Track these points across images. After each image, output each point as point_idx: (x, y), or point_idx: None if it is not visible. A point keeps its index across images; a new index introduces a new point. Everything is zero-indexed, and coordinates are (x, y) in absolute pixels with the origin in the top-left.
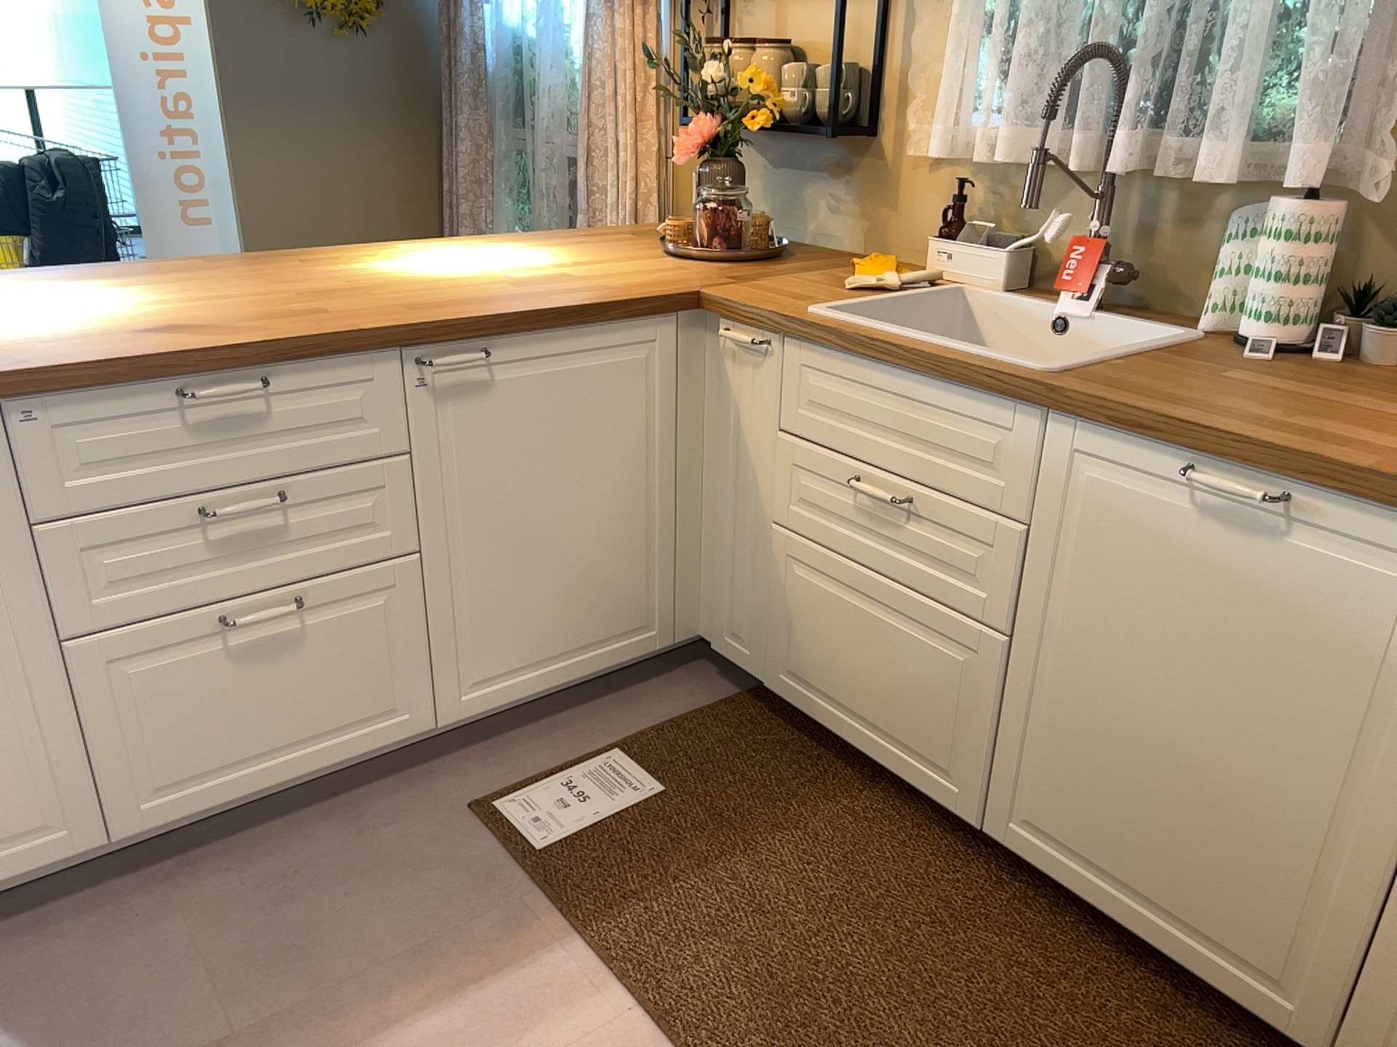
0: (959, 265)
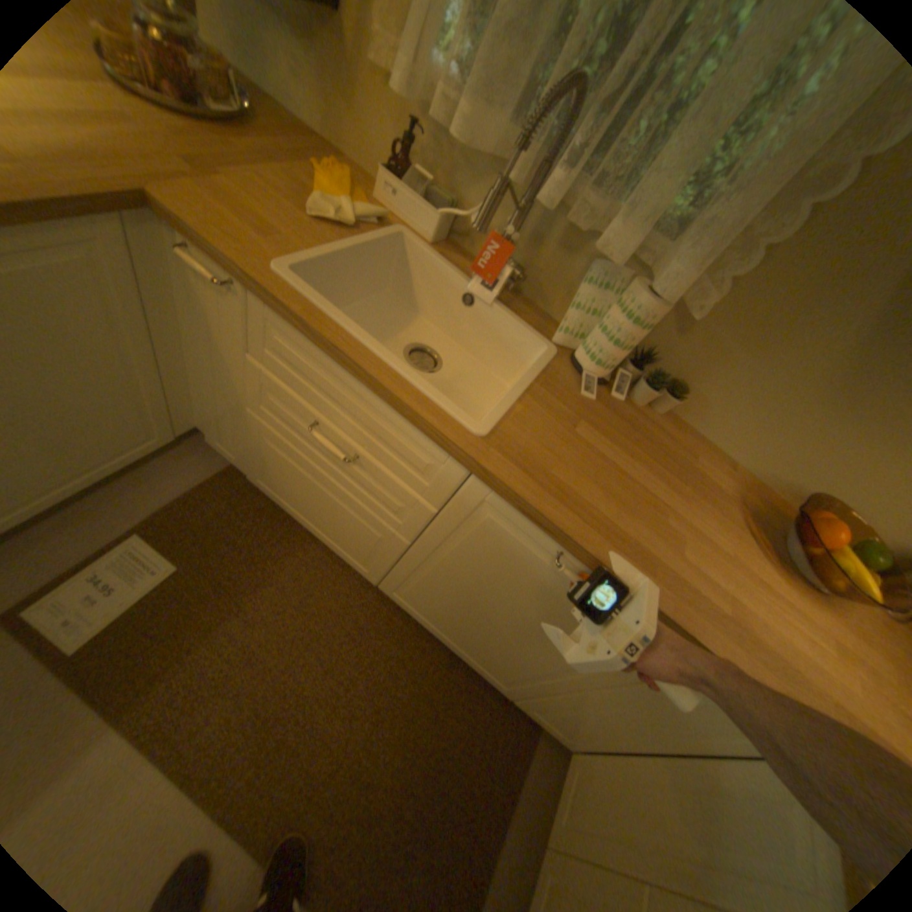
0: (404, 204)
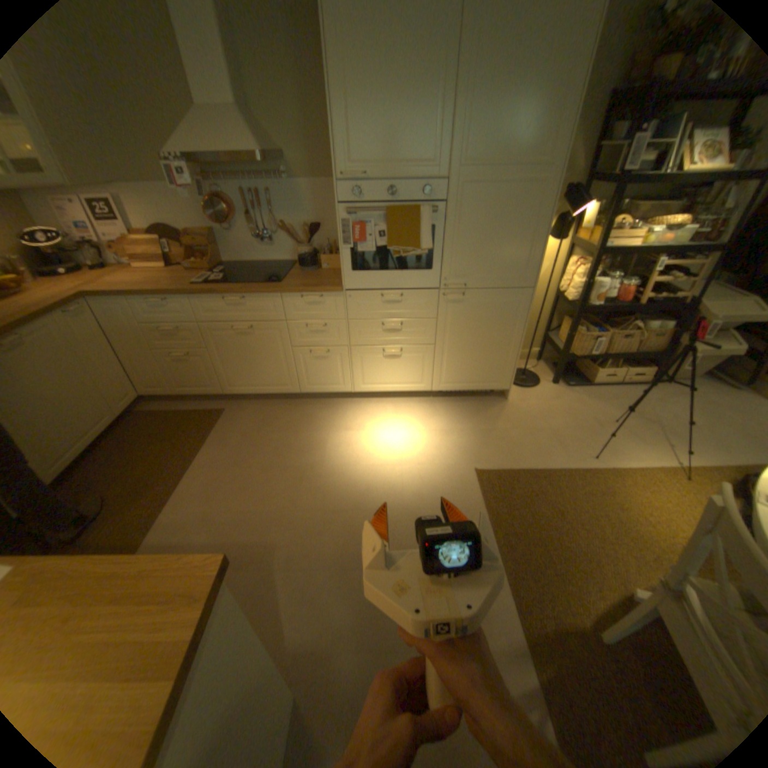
0: None
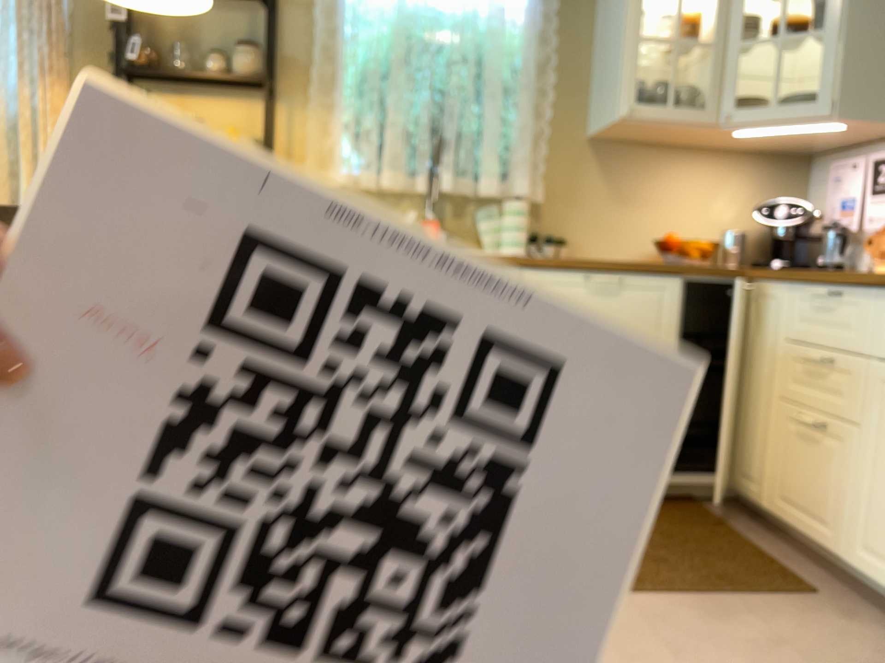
0: None
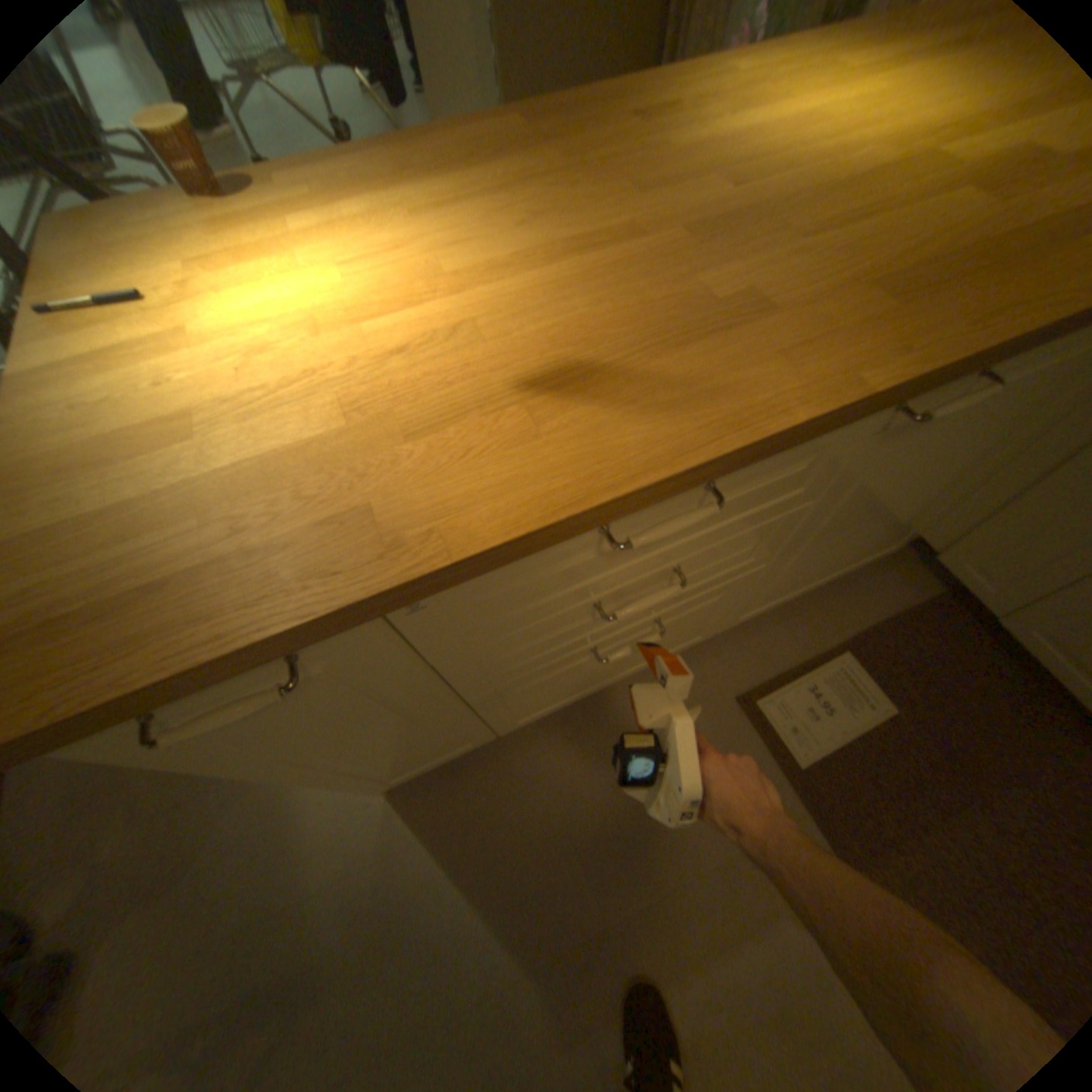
0: None
